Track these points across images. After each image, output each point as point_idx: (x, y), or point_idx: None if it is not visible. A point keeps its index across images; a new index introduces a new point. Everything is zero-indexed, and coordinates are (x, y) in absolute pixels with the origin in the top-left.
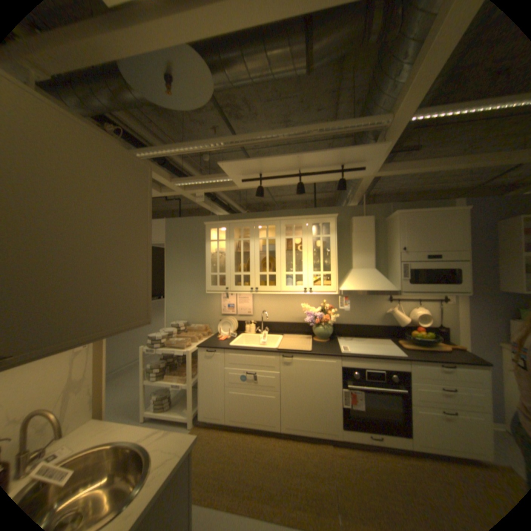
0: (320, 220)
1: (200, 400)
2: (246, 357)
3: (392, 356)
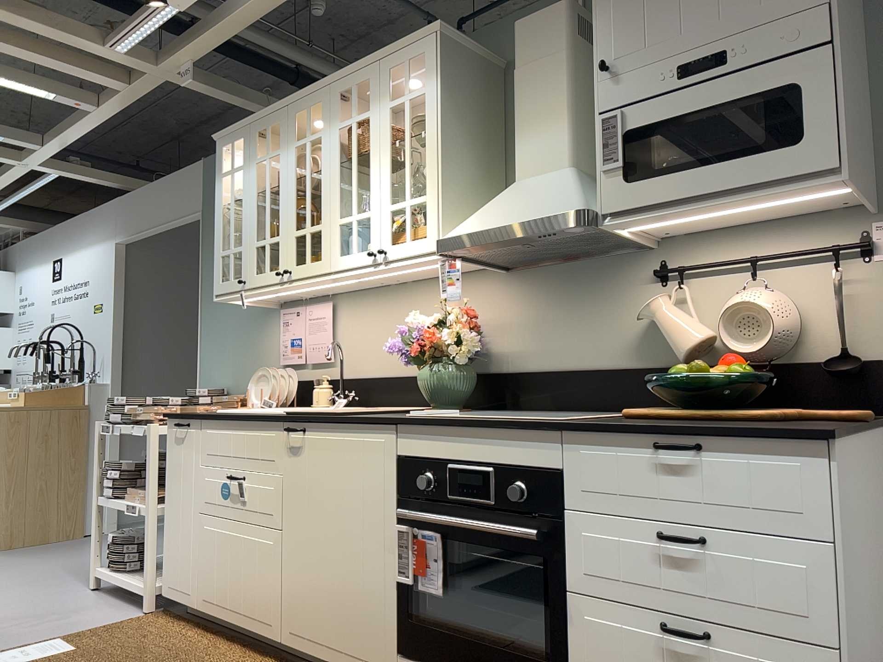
0: (404, 55)
1: (165, 544)
2: (231, 437)
3: (526, 419)
